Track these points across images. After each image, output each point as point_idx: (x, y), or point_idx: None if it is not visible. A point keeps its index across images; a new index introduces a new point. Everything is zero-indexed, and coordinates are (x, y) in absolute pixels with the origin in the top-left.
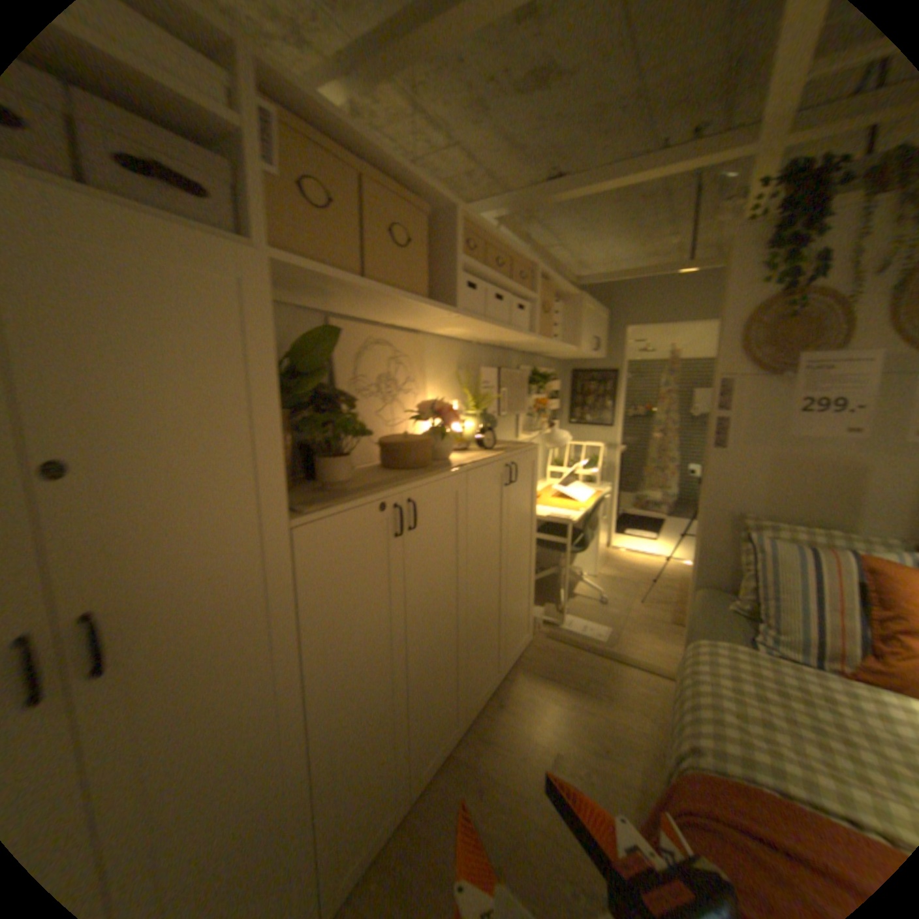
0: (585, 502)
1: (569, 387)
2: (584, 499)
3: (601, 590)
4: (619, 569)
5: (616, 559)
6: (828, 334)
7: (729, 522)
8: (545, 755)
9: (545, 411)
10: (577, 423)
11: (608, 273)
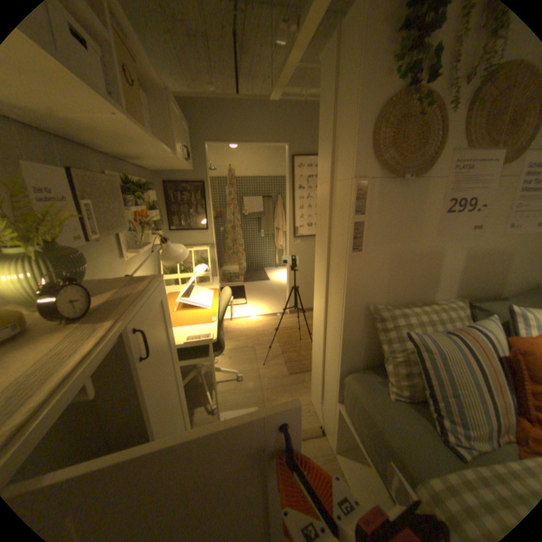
0: (211, 305)
1: (163, 196)
2: (209, 302)
3: (235, 370)
4: (235, 337)
5: (229, 329)
6: (433, 137)
7: (363, 313)
8: None
9: (146, 221)
10: (177, 228)
11: (176, 90)
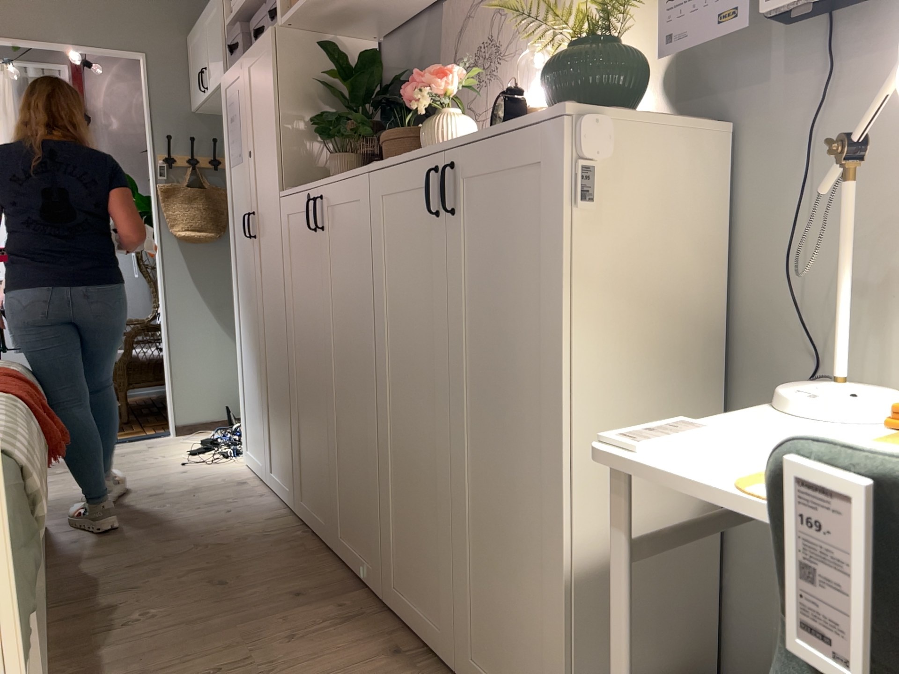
0: None
1: None
2: None
3: None
4: None
5: None
6: None
7: None
8: (269, 667)
9: None
10: None
11: None
